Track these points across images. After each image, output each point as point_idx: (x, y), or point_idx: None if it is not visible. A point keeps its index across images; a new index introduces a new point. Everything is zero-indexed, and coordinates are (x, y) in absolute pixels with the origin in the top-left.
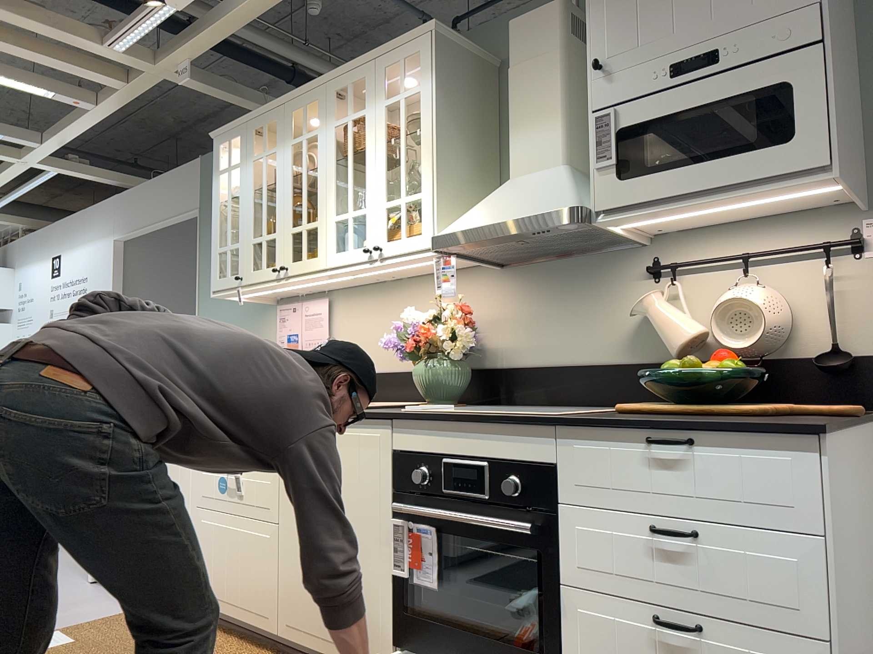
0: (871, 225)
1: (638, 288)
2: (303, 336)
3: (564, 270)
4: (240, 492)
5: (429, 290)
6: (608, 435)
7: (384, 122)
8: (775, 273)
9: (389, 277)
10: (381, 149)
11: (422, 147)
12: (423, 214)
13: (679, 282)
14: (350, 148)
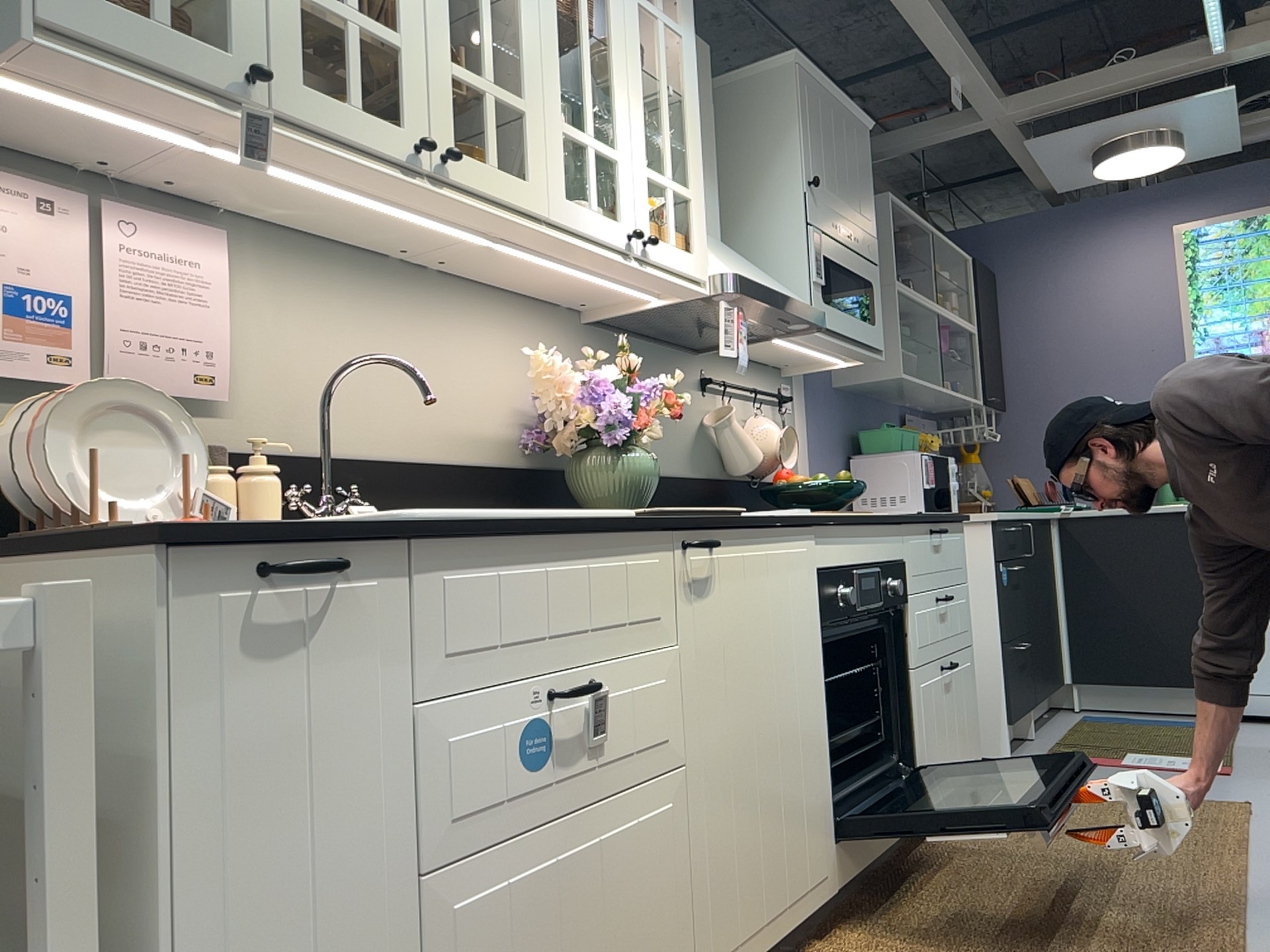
0: (788, 389)
1: (697, 398)
2: (118, 313)
3: (645, 354)
4: (598, 737)
5: (483, 315)
6: (921, 530)
7: (640, 30)
8: (759, 410)
9: (426, 260)
10: (637, 70)
11: (691, 125)
12: (695, 227)
13: (726, 400)
14: (586, 13)
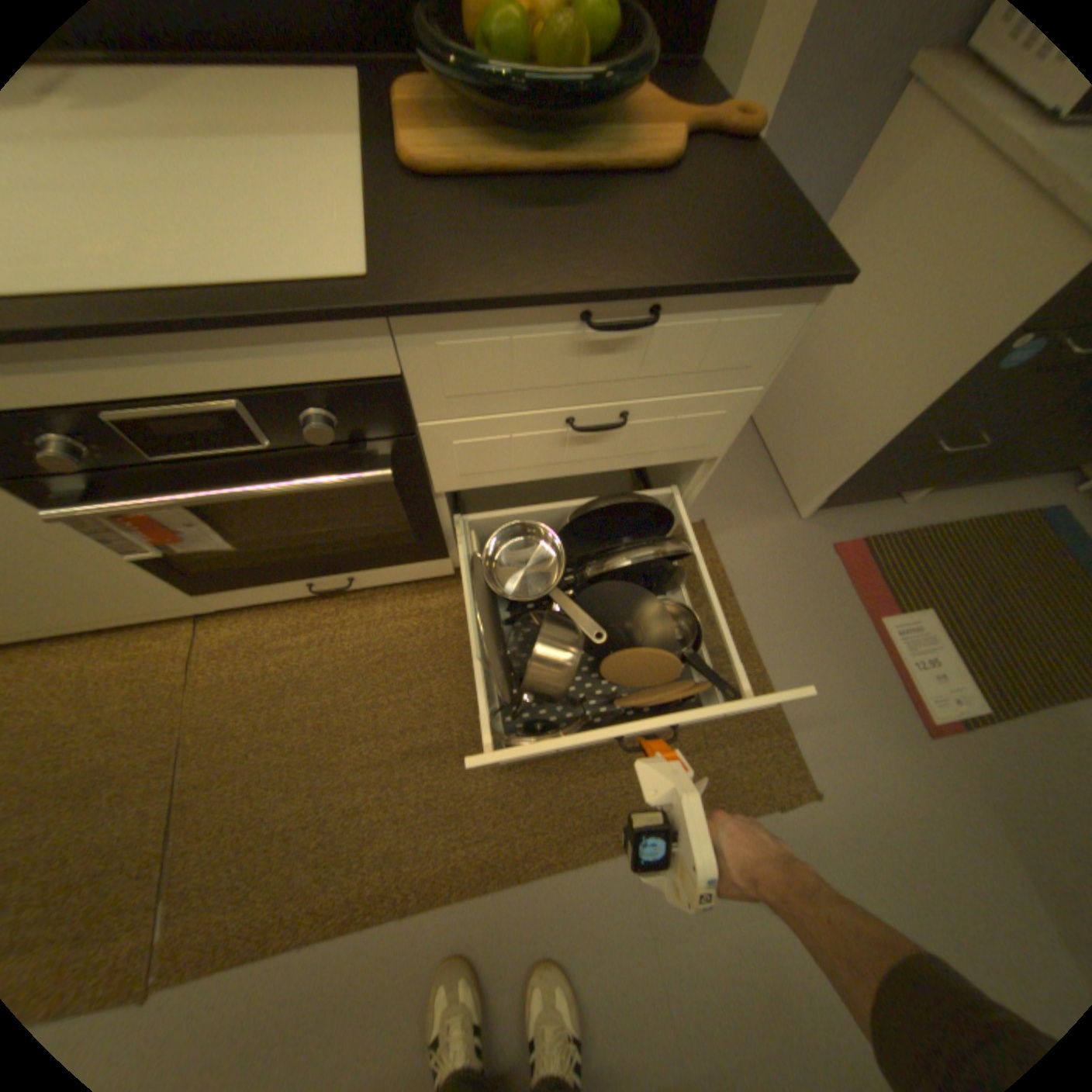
0: None
1: None
2: None
3: None
4: None
5: None
6: (503, 317)
7: None
8: None
9: None
10: None
11: None
12: None
13: None
14: None
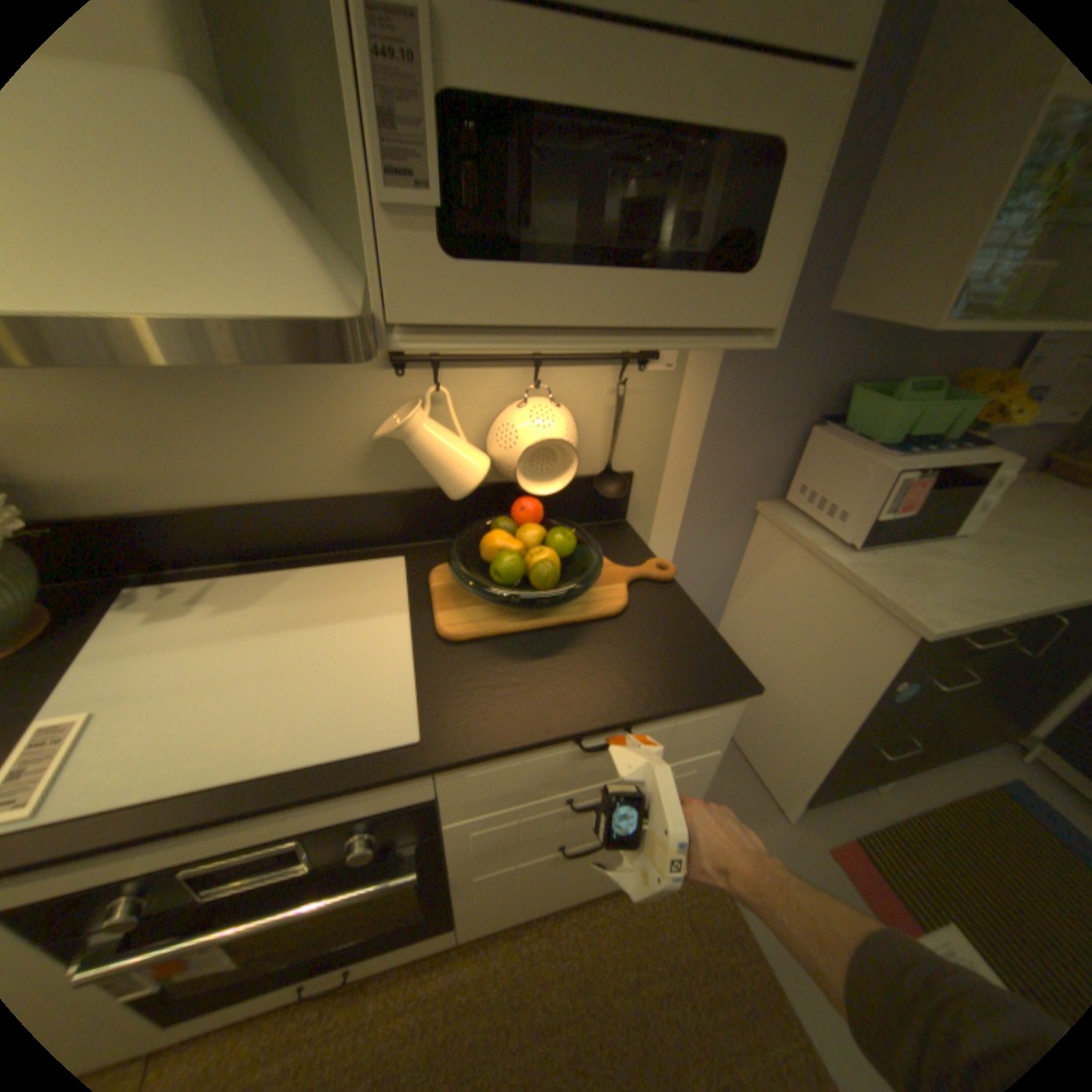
0: None
1: (370, 383)
2: None
3: None
4: None
5: None
6: (518, 752)
7: None
8: (561, 378)
9: None
10: None
11: None
12: None
13: (441, 382)
14: None
